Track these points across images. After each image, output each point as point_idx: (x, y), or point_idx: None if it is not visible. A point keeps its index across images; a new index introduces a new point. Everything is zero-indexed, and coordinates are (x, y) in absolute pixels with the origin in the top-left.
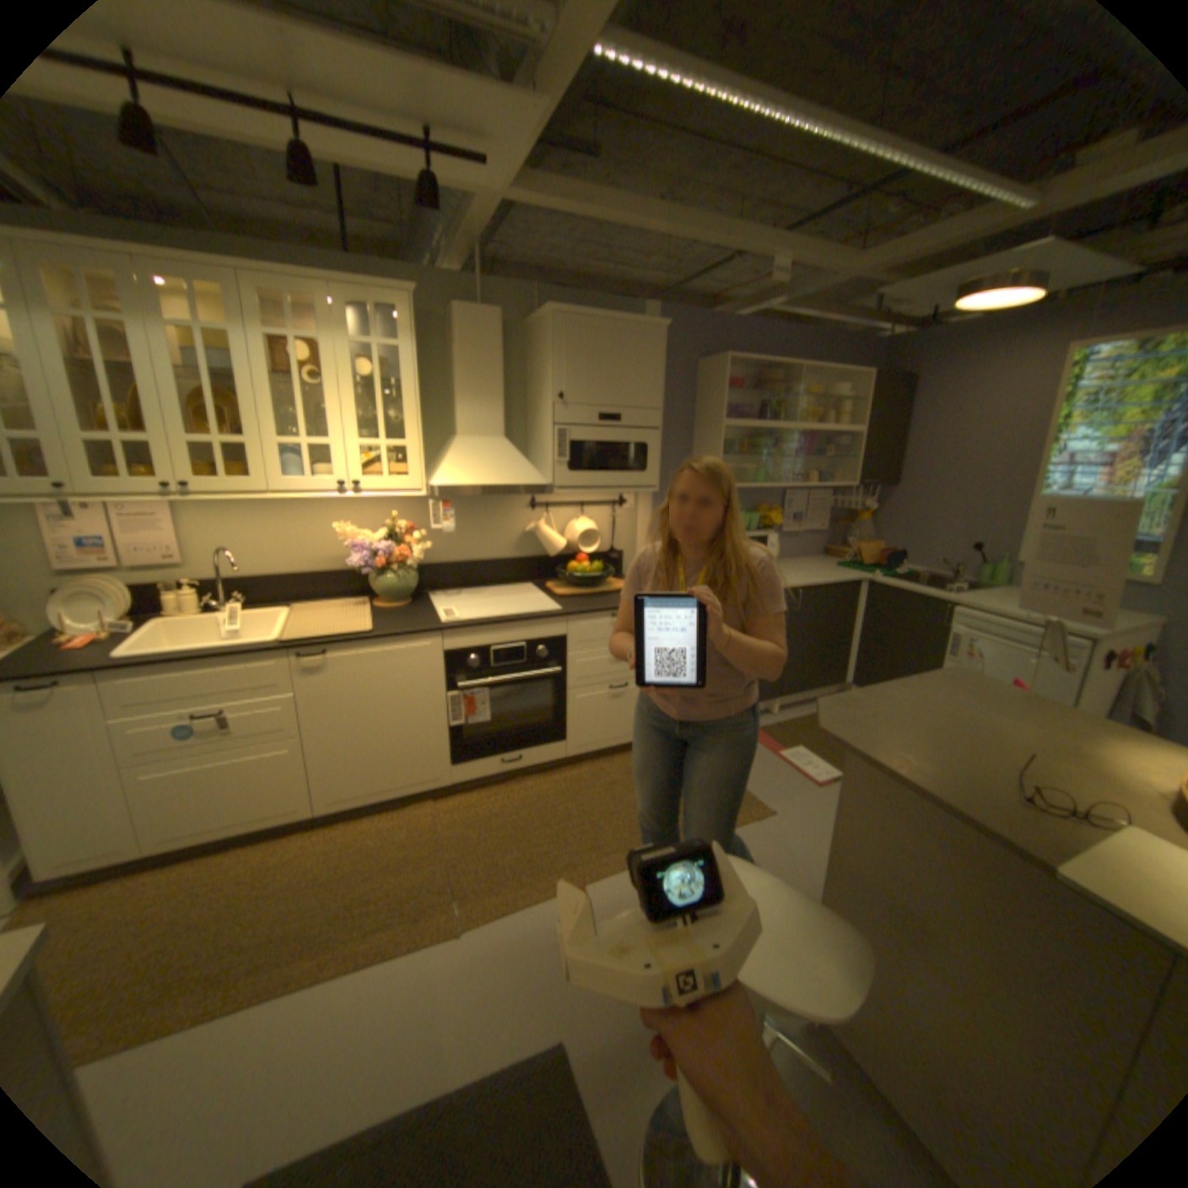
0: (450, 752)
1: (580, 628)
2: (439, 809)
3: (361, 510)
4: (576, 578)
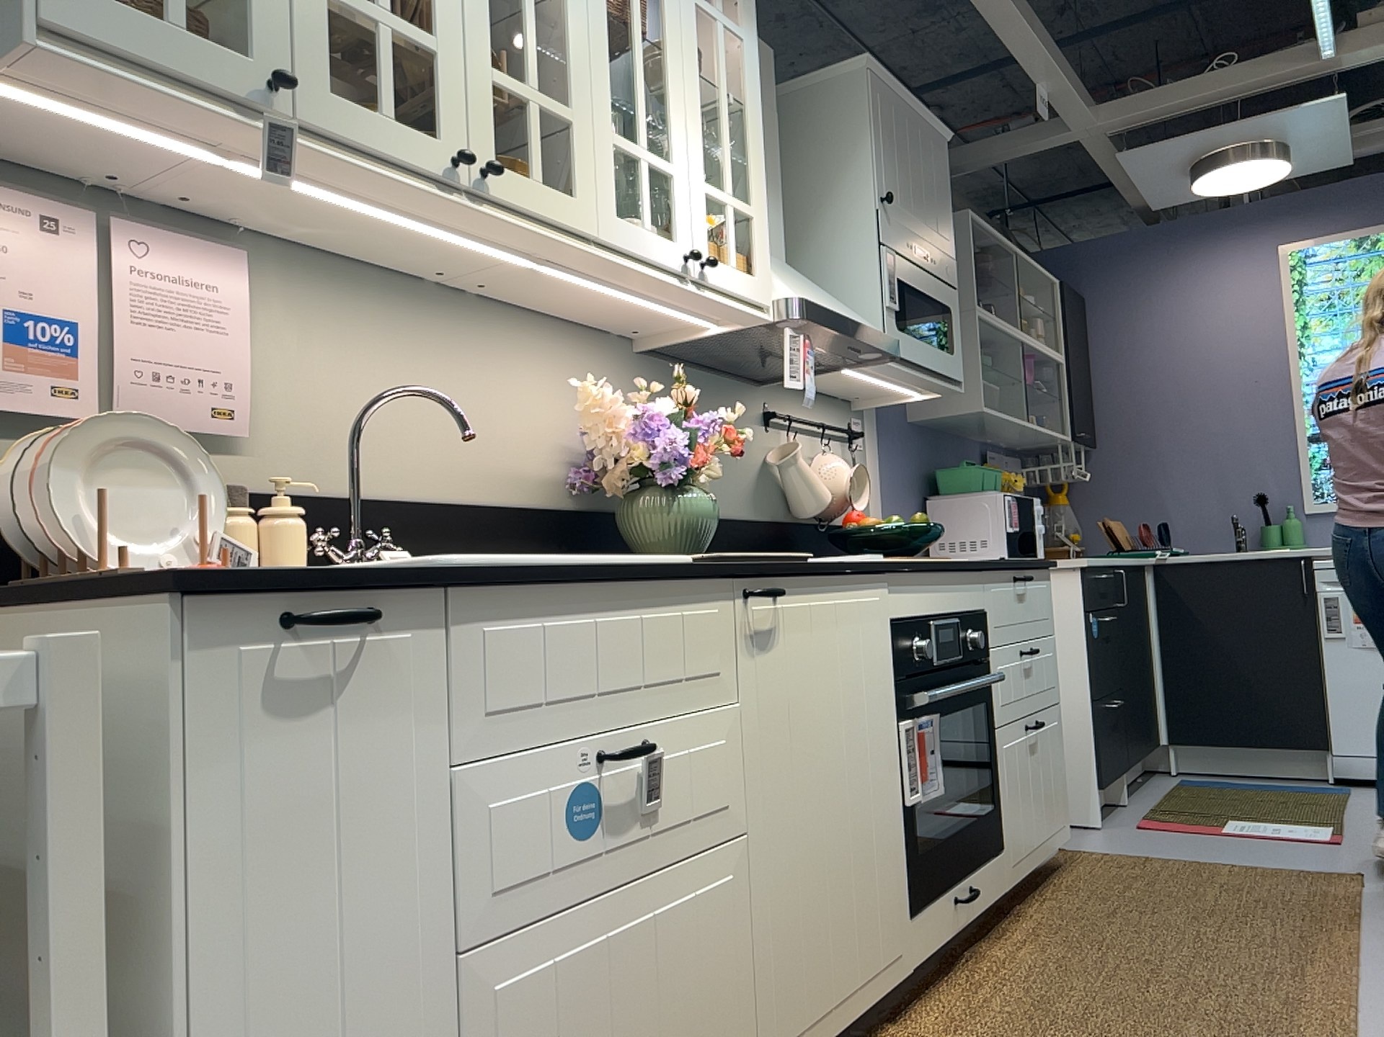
0: (906, 879)
1: (996, 596)
2: (925, 1032)
3: (561, 373)
4: (896, 538)
